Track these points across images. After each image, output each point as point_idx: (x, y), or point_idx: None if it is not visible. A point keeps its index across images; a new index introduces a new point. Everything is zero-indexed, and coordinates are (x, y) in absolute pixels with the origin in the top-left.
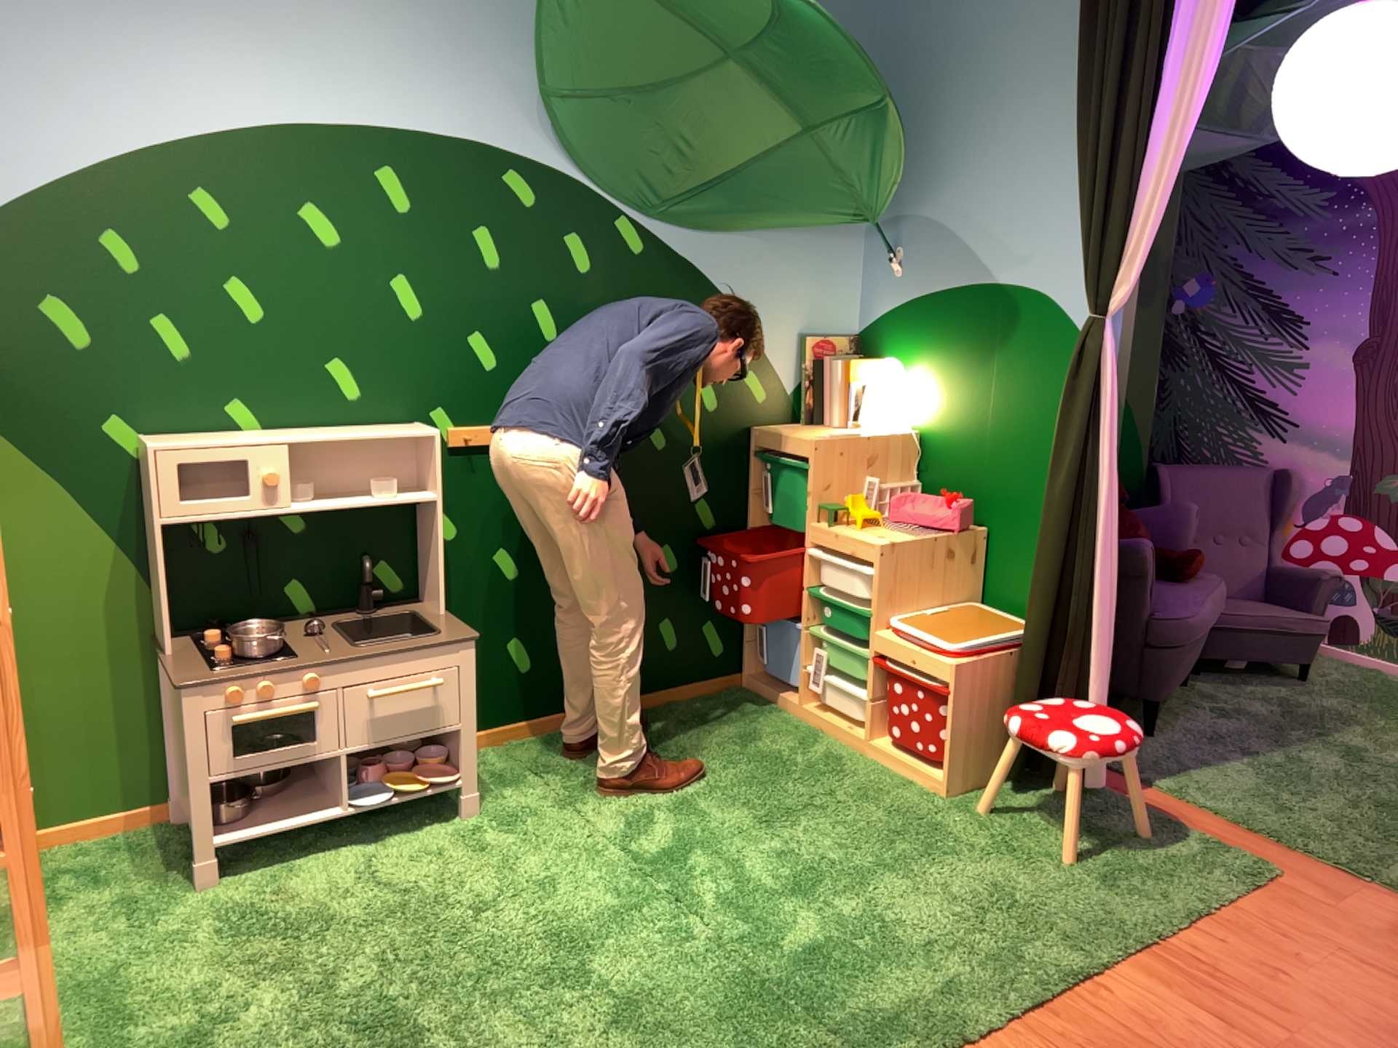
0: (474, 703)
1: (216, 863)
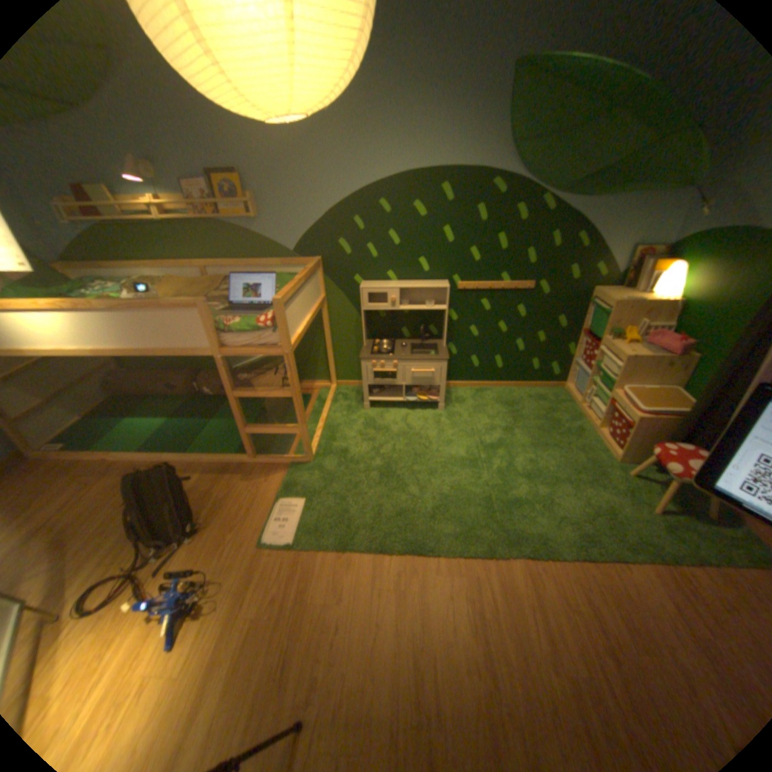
0: (444, 380)
1: (368, 405)
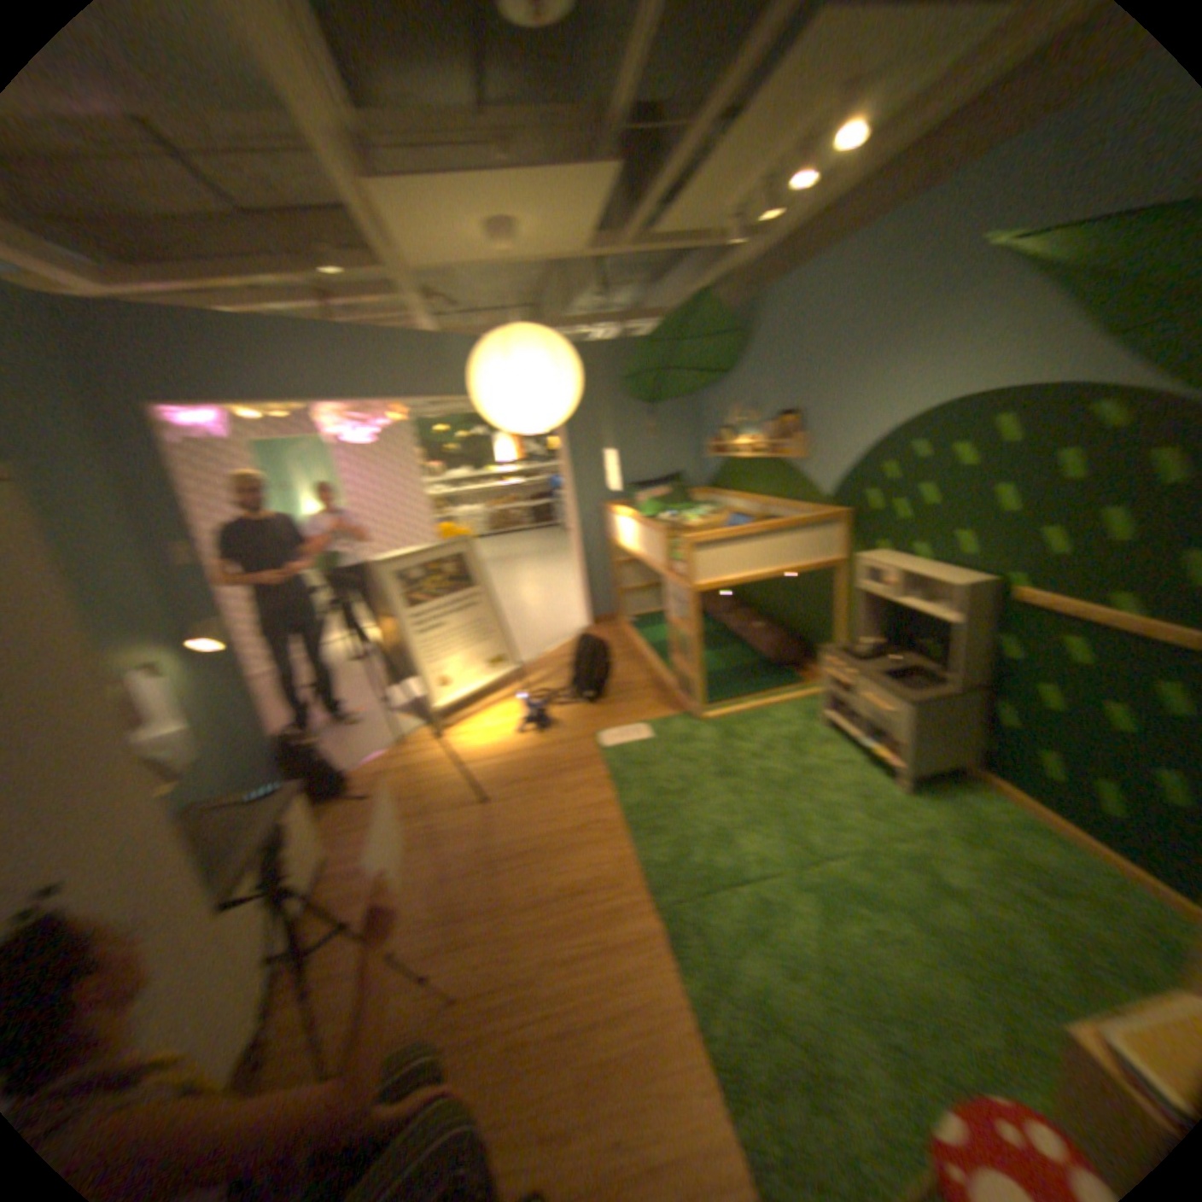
0: (912, 739)
1: (827, 721)
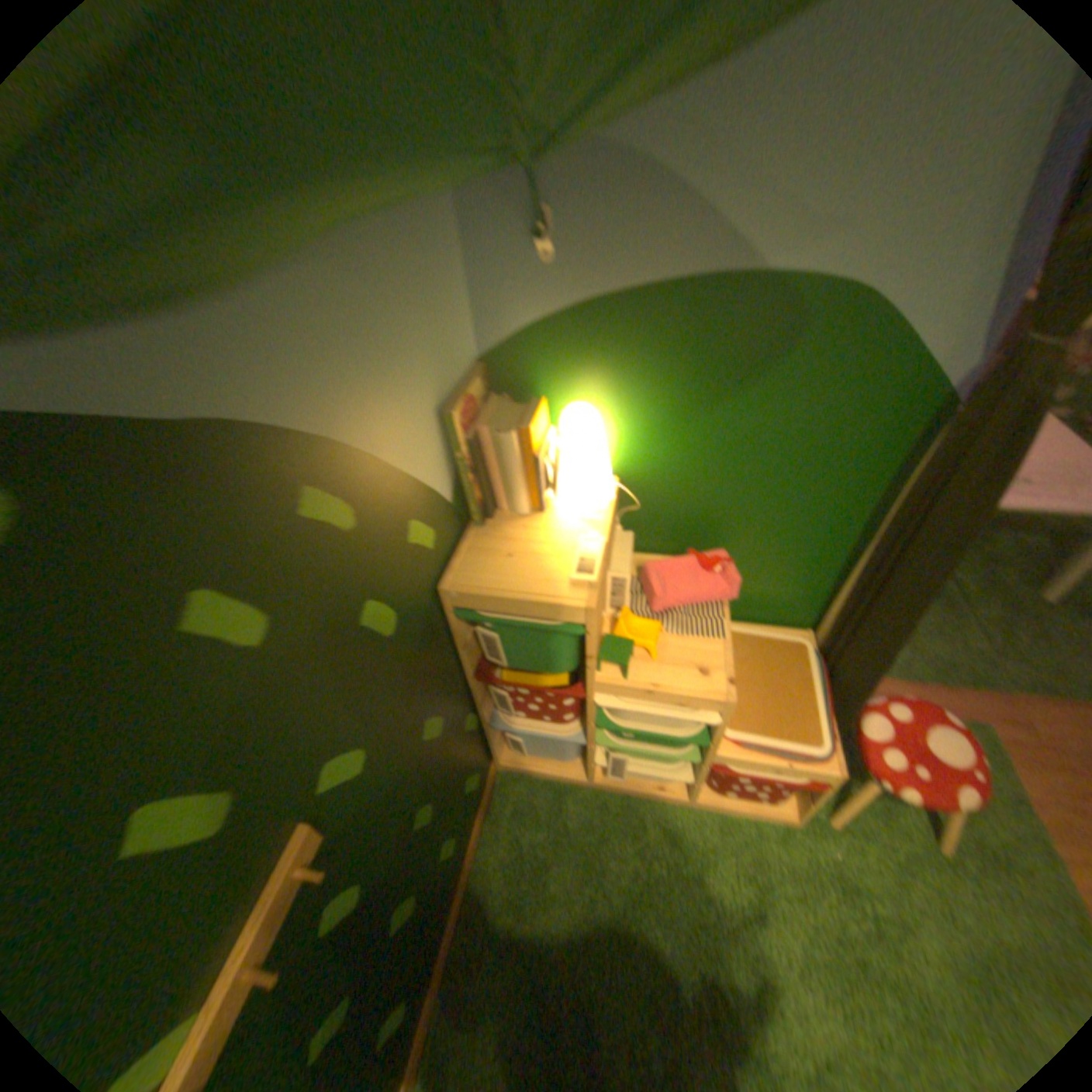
0: None
1: None
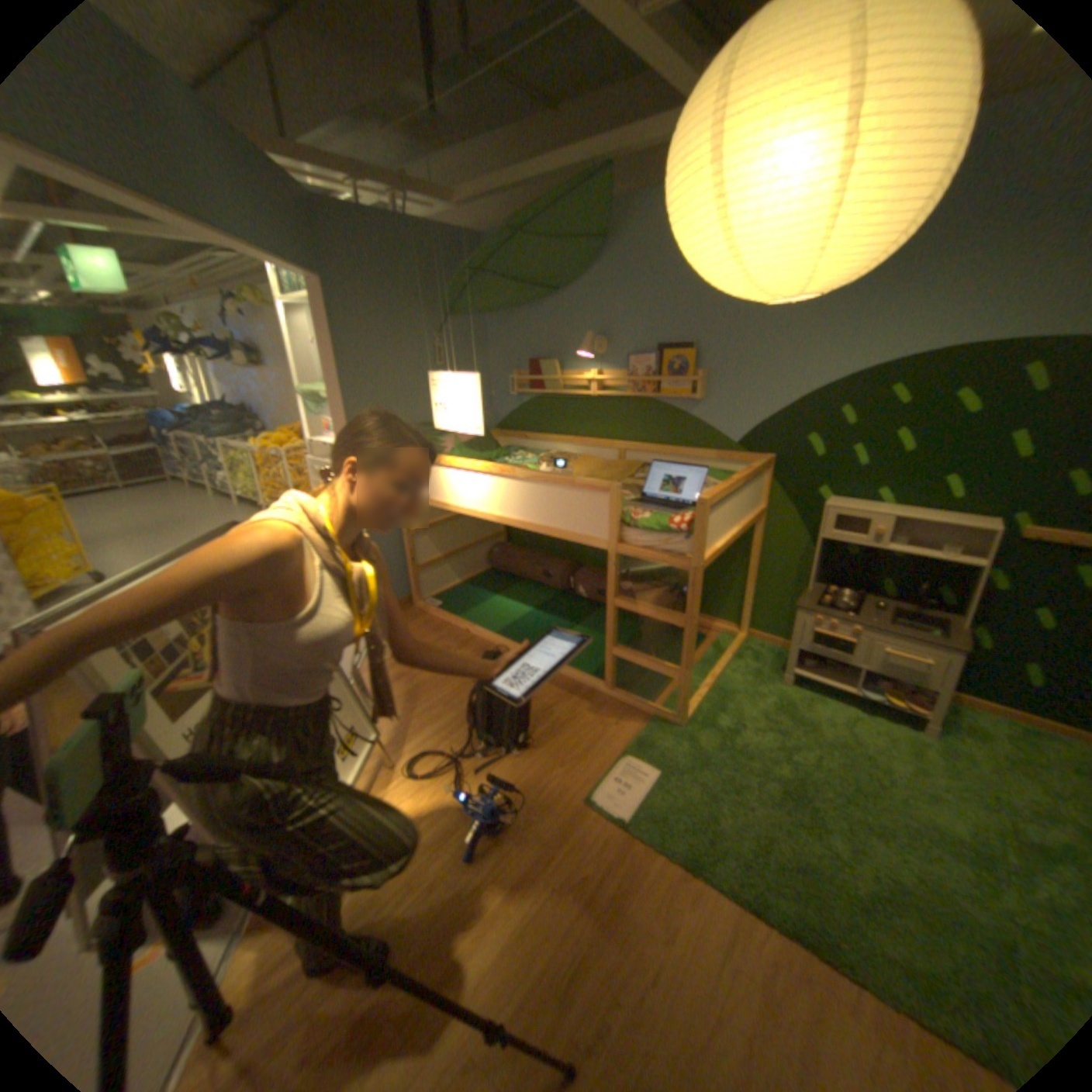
0: (954, 686)
1: (791, 680)
